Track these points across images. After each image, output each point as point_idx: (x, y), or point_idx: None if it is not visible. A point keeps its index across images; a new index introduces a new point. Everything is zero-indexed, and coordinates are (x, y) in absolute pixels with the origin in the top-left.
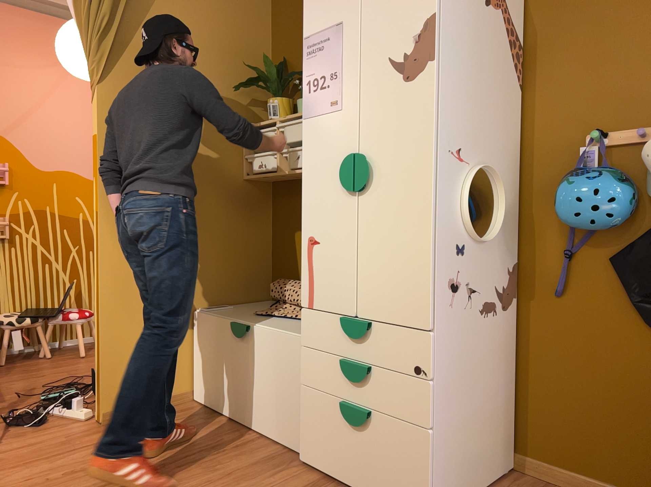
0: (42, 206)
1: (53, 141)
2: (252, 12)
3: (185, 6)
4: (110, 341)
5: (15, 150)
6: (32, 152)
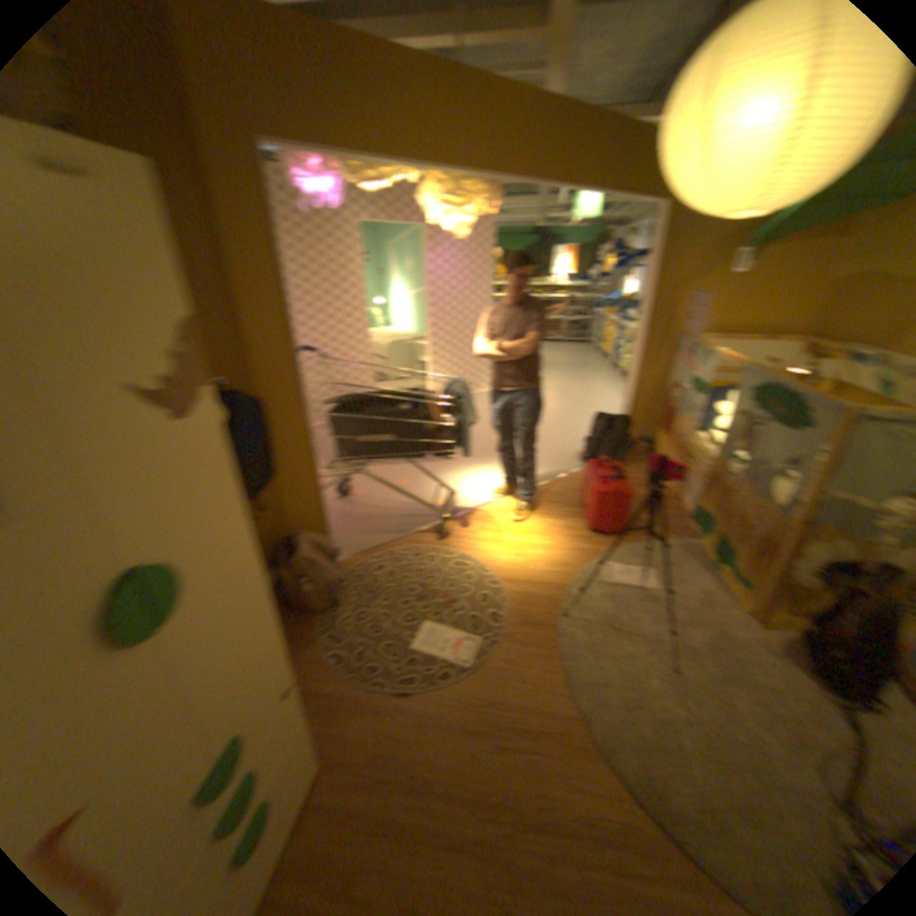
0: None
1: None
2: None
3: None
4: None
5: None
6: None
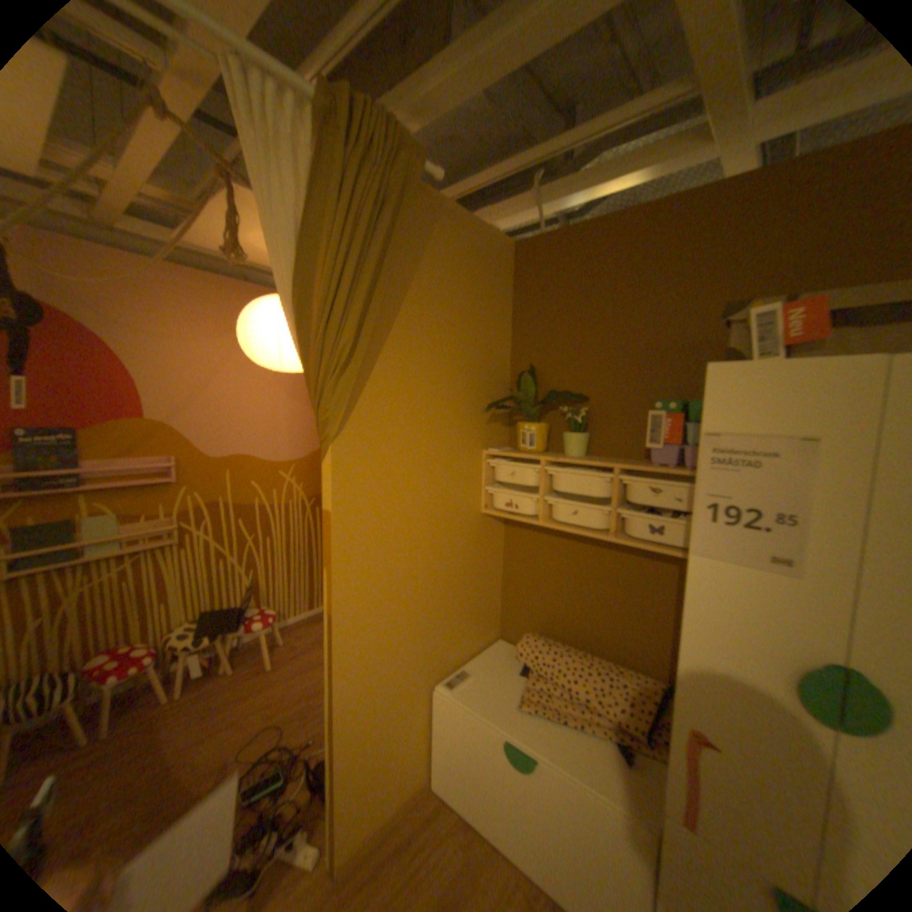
0: (213, 498)
1: (222, 422)
2: (494, 305)
3: (430, 308)
4: (347, 774)
5: (179, 439)
6: (198, 438)
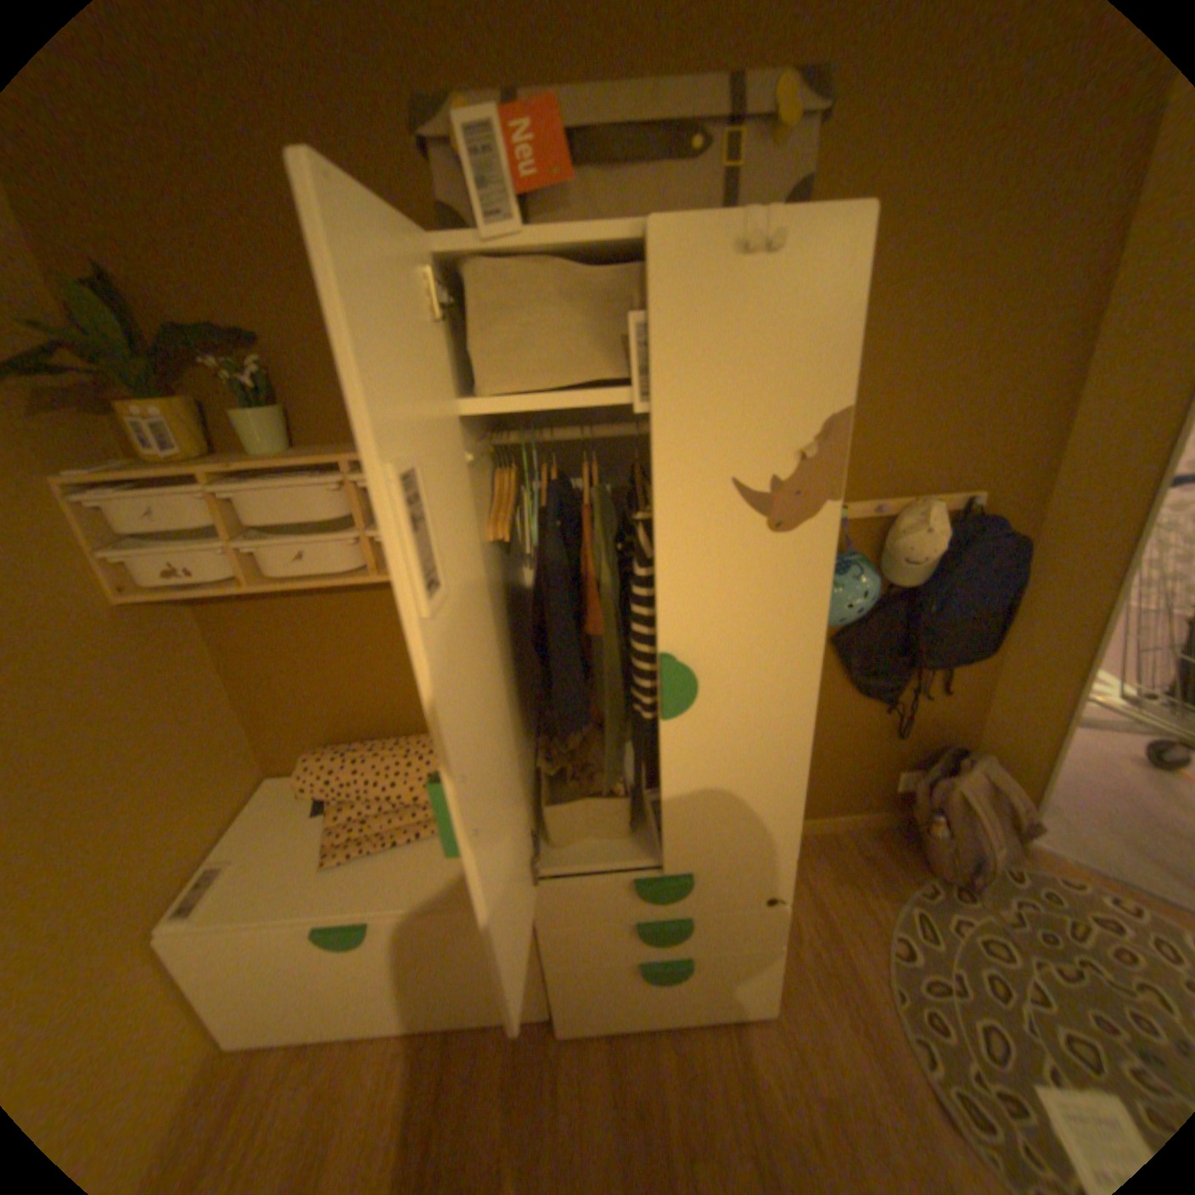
0: None
1: None
2: None
3: None
4: None
5: None
6: None
